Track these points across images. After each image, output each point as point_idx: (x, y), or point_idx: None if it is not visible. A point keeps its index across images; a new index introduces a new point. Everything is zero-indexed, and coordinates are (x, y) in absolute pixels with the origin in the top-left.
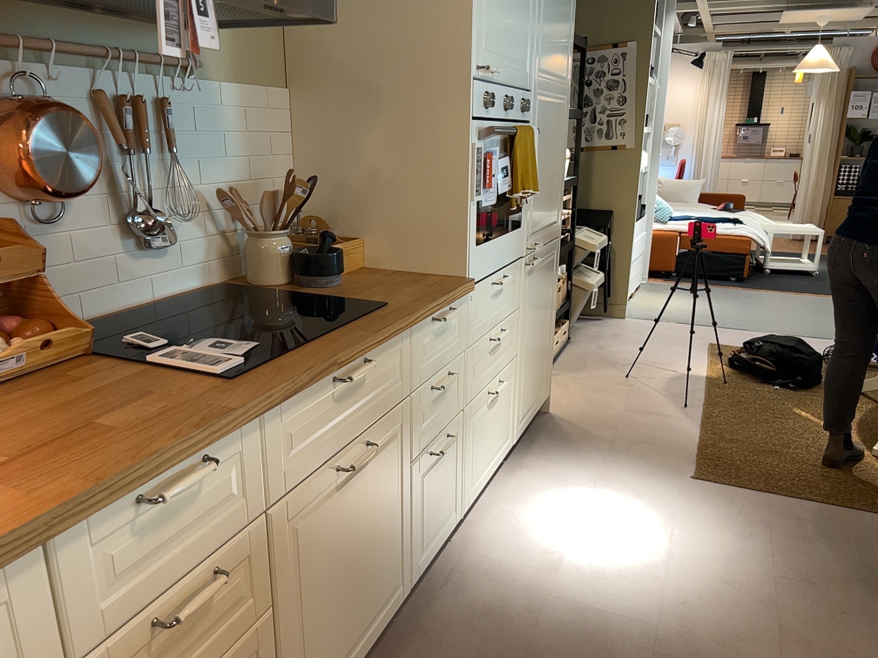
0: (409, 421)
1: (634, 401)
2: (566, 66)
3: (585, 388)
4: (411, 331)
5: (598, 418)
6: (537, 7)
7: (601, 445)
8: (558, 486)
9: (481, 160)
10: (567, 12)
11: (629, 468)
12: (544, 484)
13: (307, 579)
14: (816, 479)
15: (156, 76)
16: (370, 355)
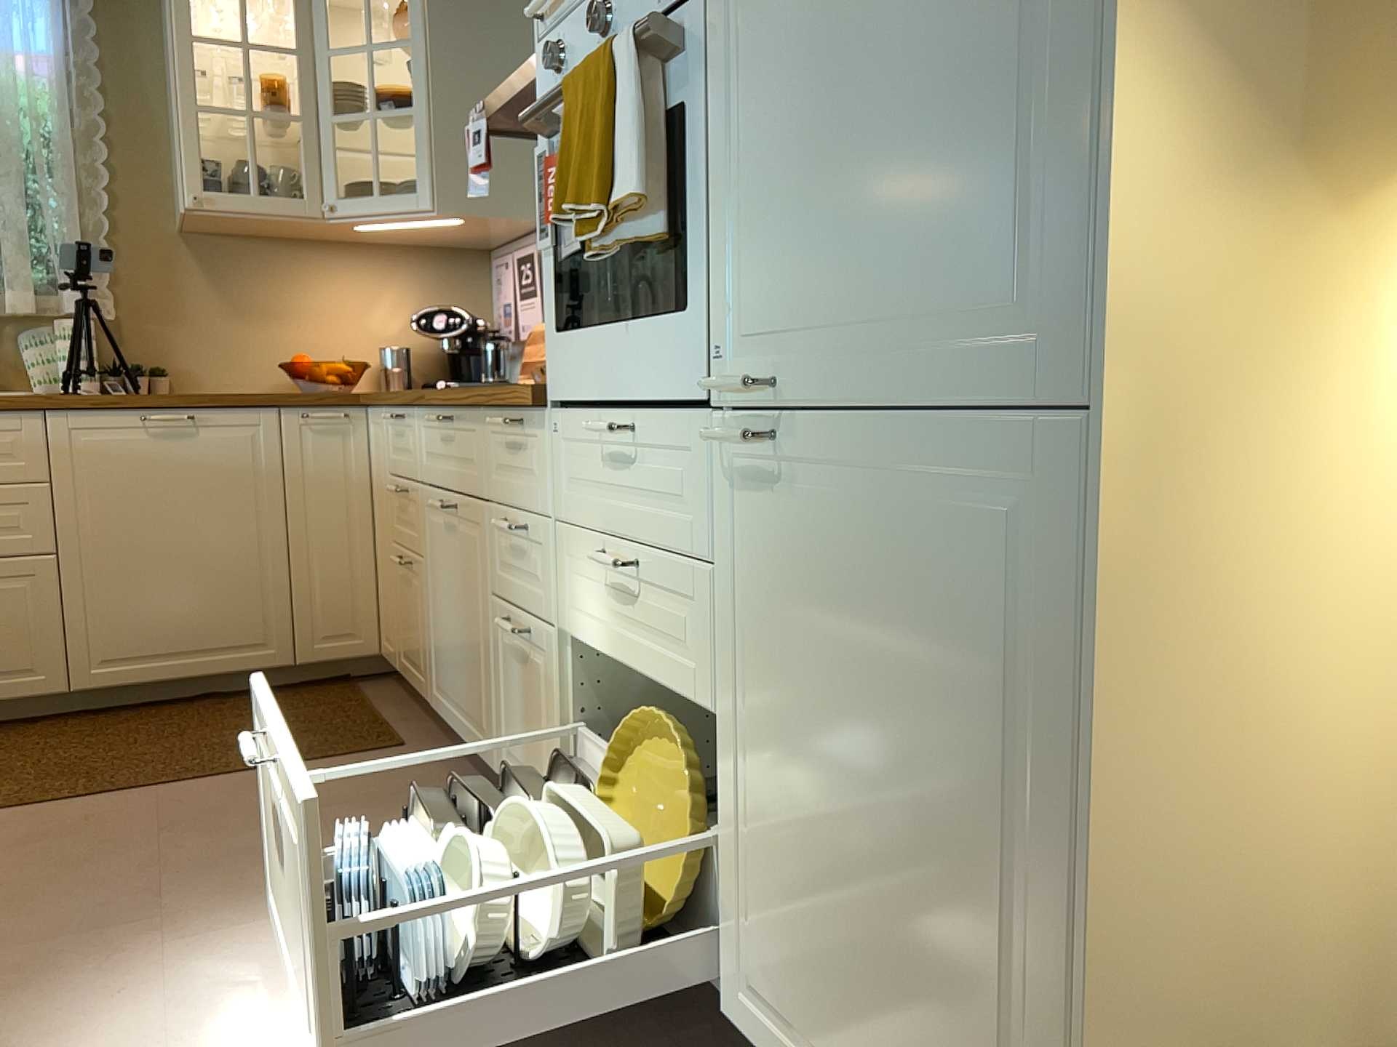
0: (488, 536)
1: None
2: None
3: None
4: (482, 418)
5: None
6: None
7: None
8: None
9: (550, 172)
10: None
11: None
12: None
13: (434, 573)
14: None
15: None
16: (456, 416)
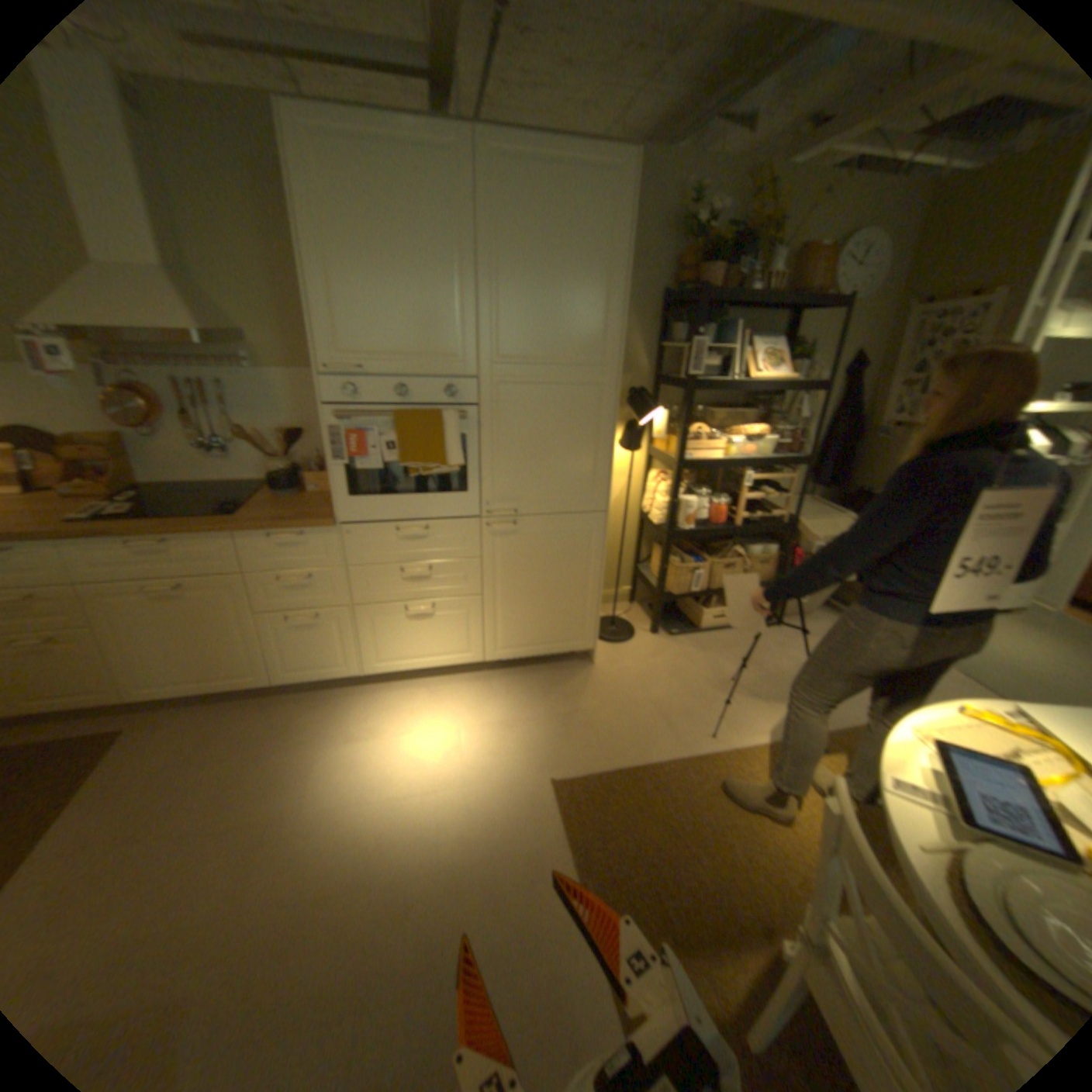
0: (242, 589)
1: (677, 702)
2: (592, 346)
3: (667, 666)
4: (228, 536)
5: (613, 692)
6: (474, 298)
7: (561, 709)
8: (468, 708)
9: (336, 434)
10: (587, 290)
11: (533, 737)
12: (466, 700)
13: (121, 630)
14: (645, 892)
15: (210, 367)
16: (170, 539)
